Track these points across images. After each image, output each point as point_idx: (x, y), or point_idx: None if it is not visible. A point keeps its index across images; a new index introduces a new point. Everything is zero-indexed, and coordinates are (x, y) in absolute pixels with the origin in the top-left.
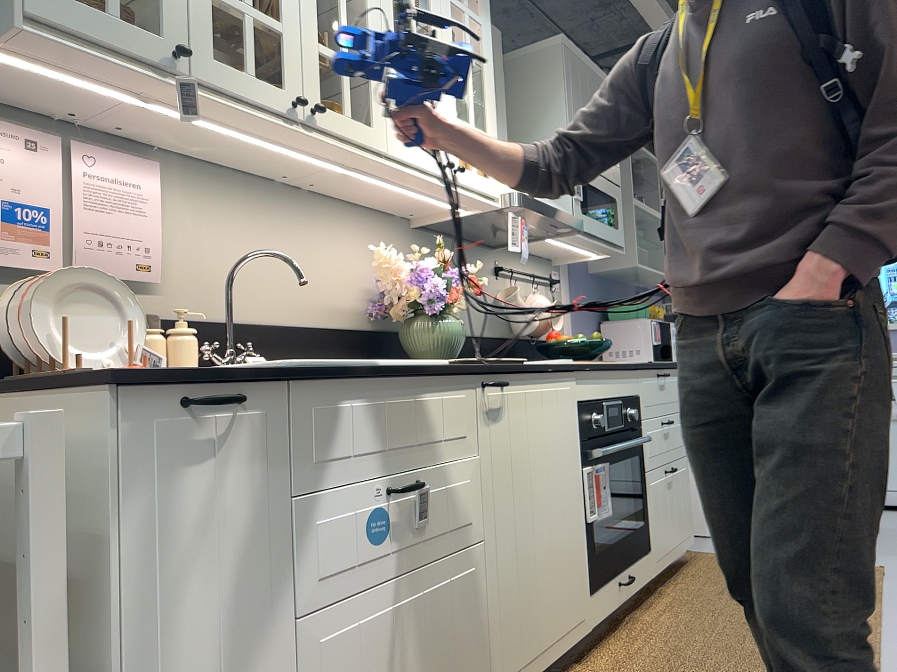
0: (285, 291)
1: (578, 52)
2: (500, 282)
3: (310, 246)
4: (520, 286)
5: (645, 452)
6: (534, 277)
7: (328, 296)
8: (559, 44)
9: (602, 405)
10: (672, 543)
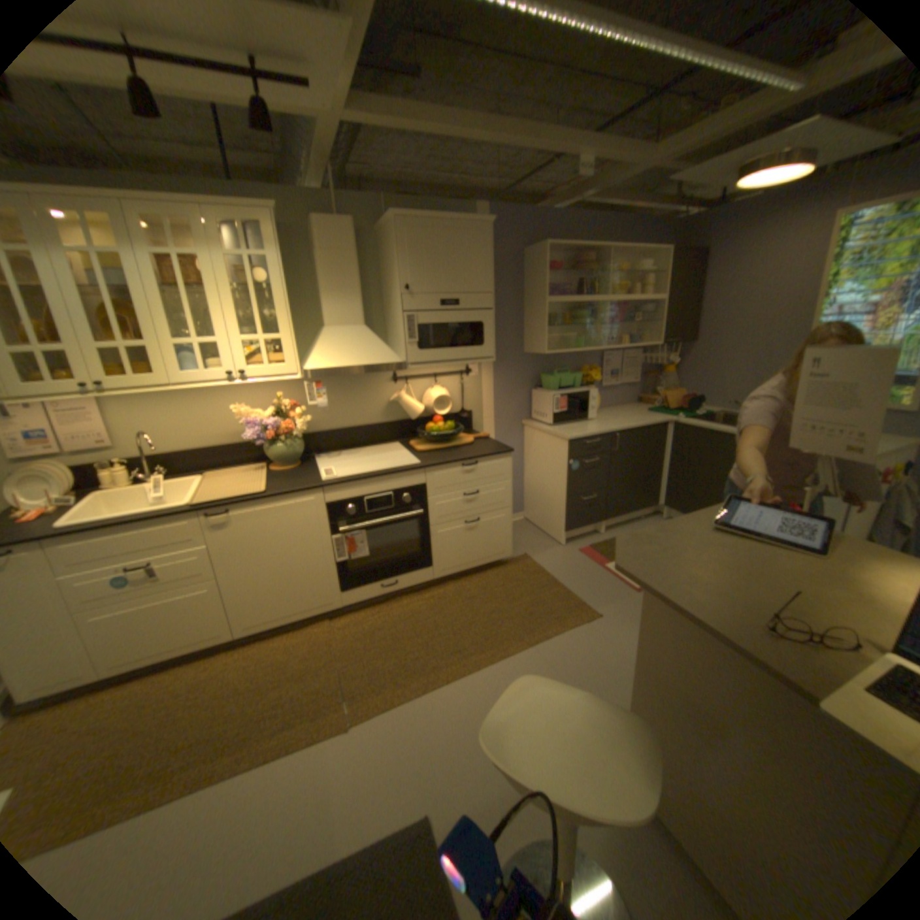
0: (196, 433)
1: (418, 216)
2: (397, 387)
3: (210, 407)
4: (421, 385)
5: (429, 517)
6: (435, 377)
7: (229, 429)
8: (392, 218)
9: (364, 501)
10: (467, 562)
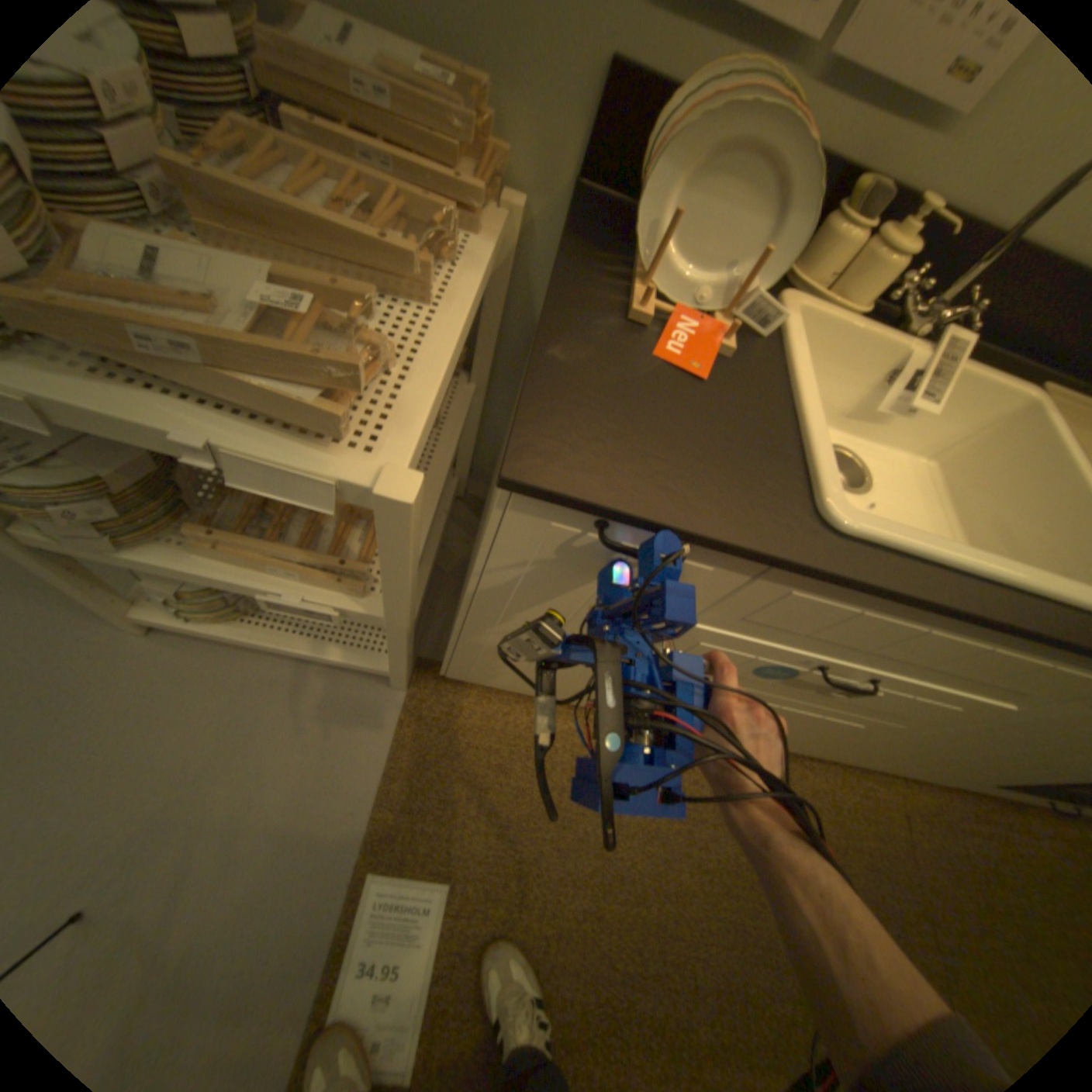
0: None
1: None
2: None
3: None
4: None
5: None
6: None
7: None
8: None
9: None
10: None
